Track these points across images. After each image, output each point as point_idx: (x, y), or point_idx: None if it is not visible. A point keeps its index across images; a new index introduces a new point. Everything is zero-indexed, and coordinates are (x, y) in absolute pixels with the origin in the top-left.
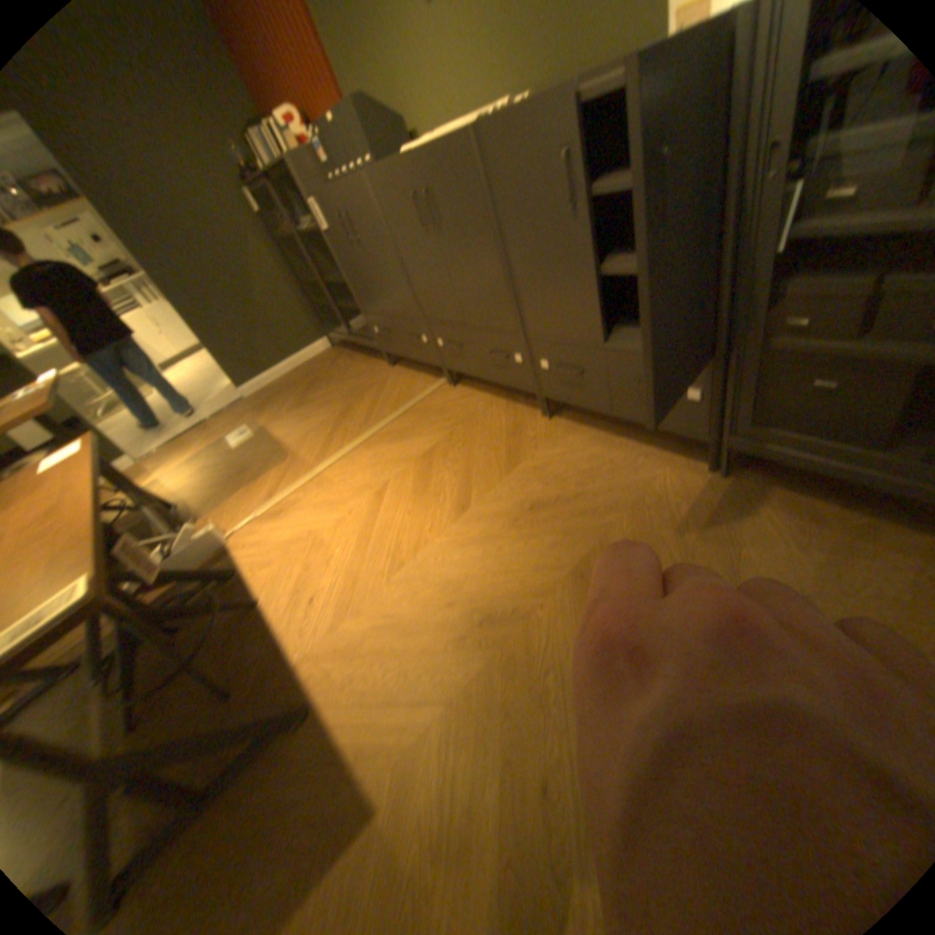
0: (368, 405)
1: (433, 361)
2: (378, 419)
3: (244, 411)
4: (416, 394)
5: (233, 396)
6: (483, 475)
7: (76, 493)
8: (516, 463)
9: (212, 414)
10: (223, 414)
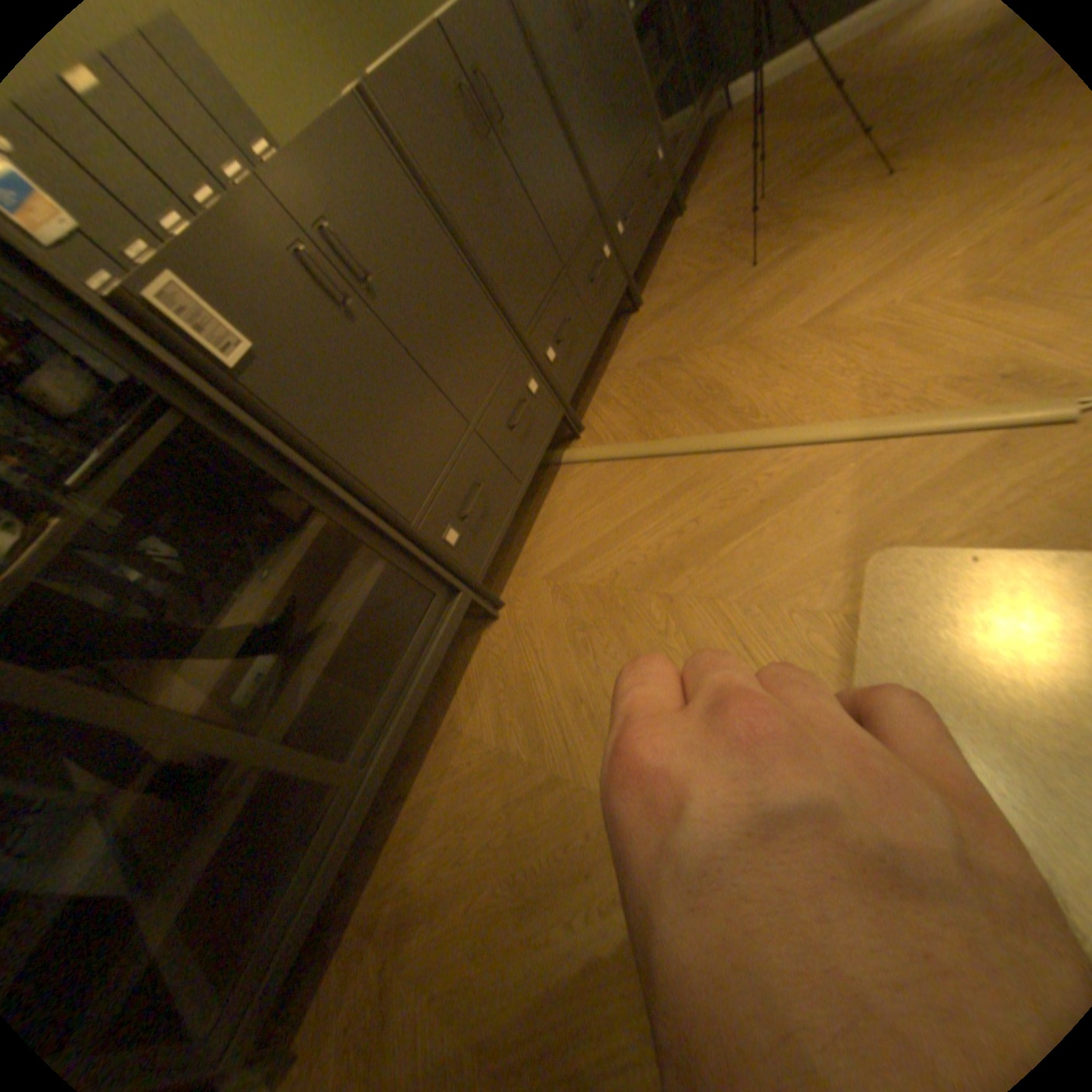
0: (642, 528)
1: (555, 420)
2: (680, 467)
3: None
4: (603, 467)
5: None
6: (742, 274)
7: None
8: (714, 272)
9: None
10: None
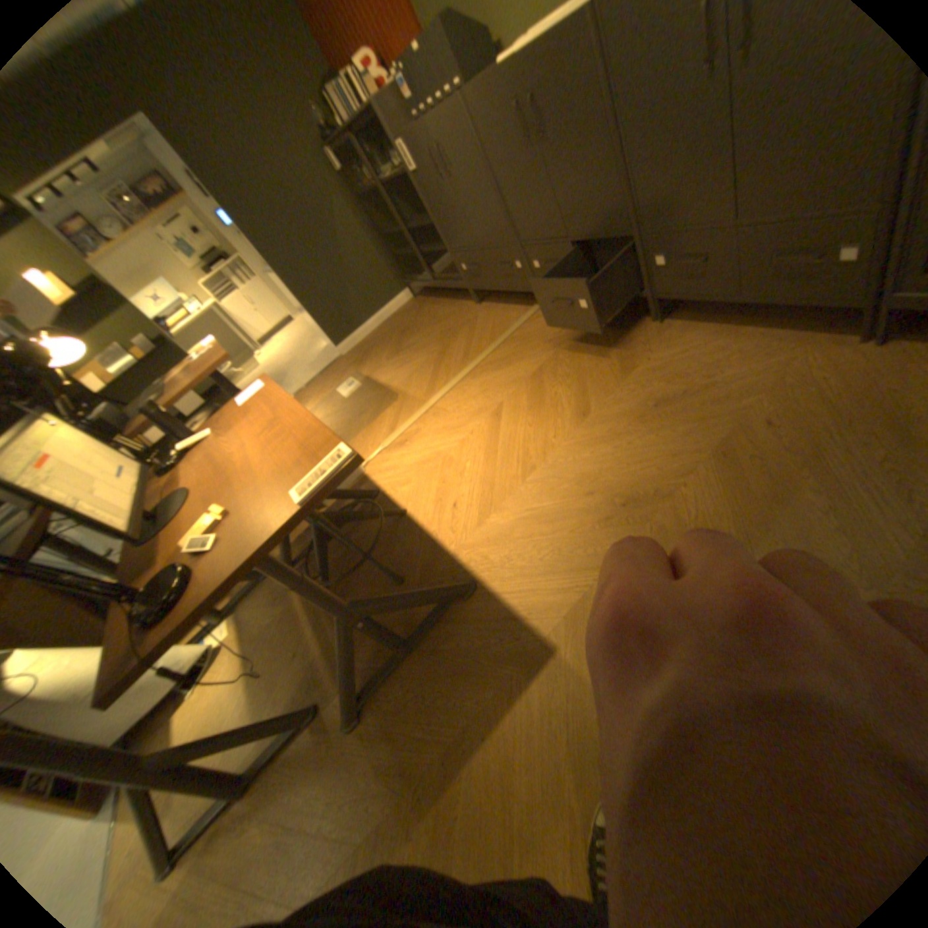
0: (464, 342)
1: (526, 287)
2: (476, 353)
3: (345, 366)
4: (510, 324)
5: (331, 356)
6: (598, 384)
7: (284, 409)
8: (632, 369)
9: (317, 374)
10: (326, 372)
